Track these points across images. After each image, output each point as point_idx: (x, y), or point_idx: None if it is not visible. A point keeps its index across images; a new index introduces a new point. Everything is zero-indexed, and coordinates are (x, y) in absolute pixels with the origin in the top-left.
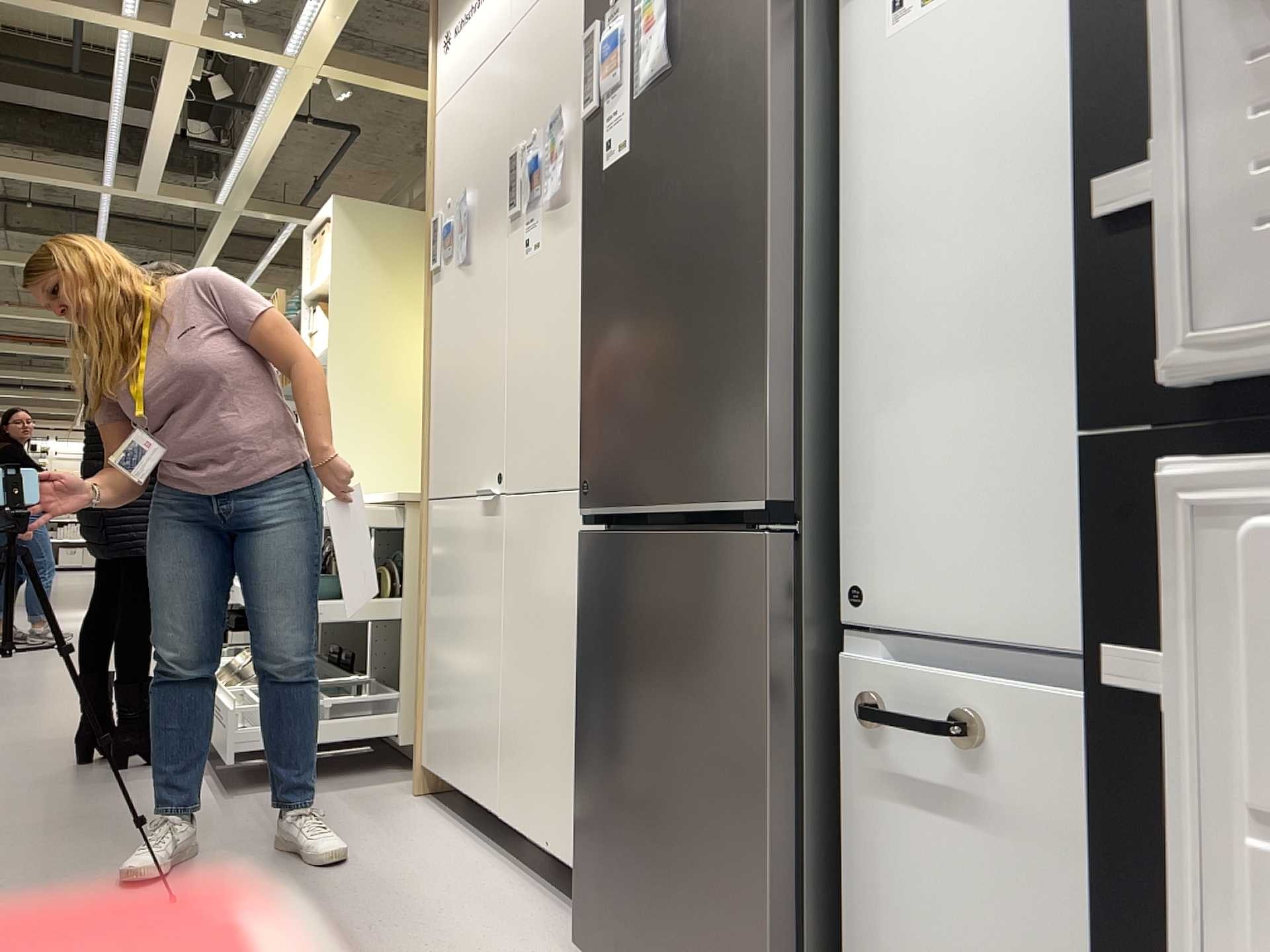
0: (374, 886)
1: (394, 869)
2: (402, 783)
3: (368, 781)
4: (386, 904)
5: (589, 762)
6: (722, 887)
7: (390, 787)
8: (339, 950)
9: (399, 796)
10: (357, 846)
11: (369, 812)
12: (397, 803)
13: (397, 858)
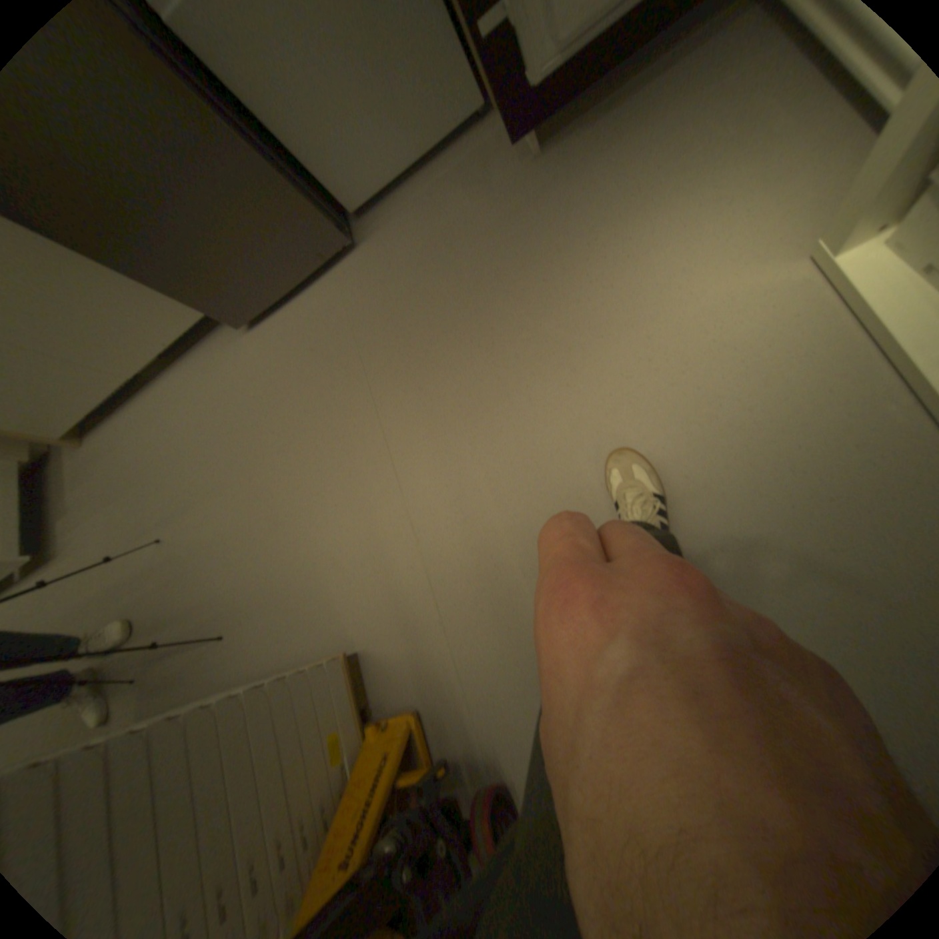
0: (165, 444)
1: (152, 438)
2: (68, 459)
3: (62, 479)
4: (181, 433)
5: (144, 270)
6: (258, 207)
7: (70, 465)
8: (212, 445)
9: (82, 457)
10: (127, 465)
11: (95, 469)
12: (89, 456)
13: (143, 440)
